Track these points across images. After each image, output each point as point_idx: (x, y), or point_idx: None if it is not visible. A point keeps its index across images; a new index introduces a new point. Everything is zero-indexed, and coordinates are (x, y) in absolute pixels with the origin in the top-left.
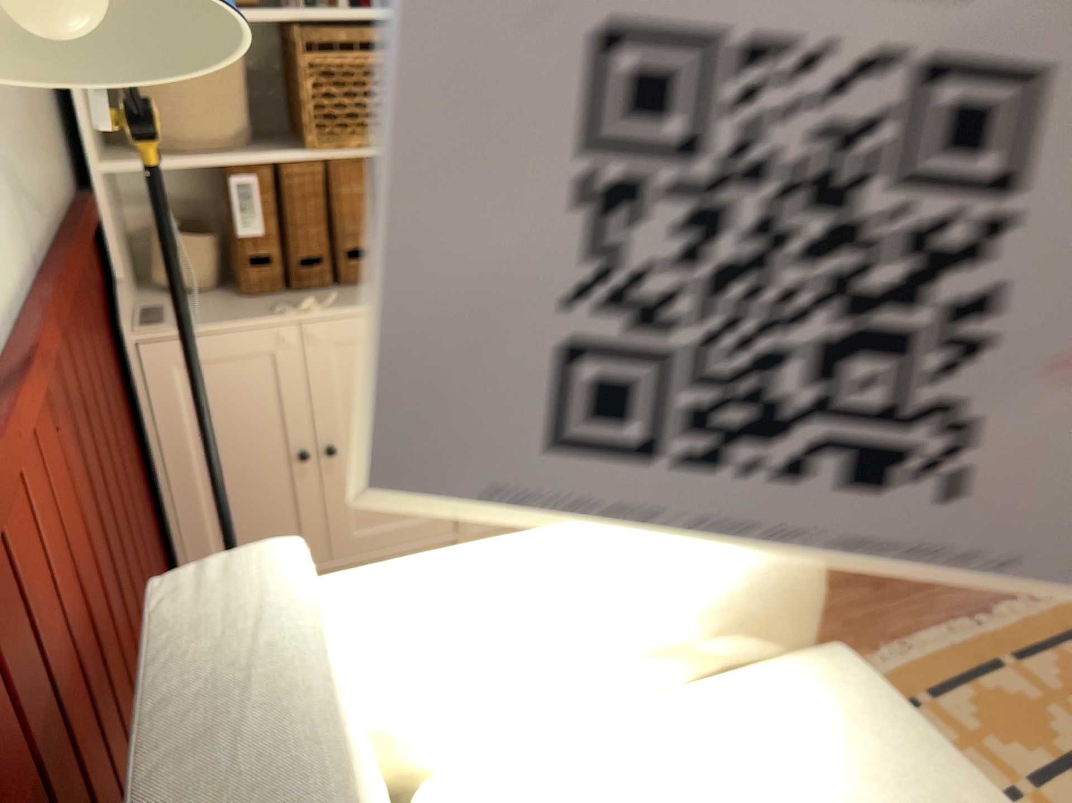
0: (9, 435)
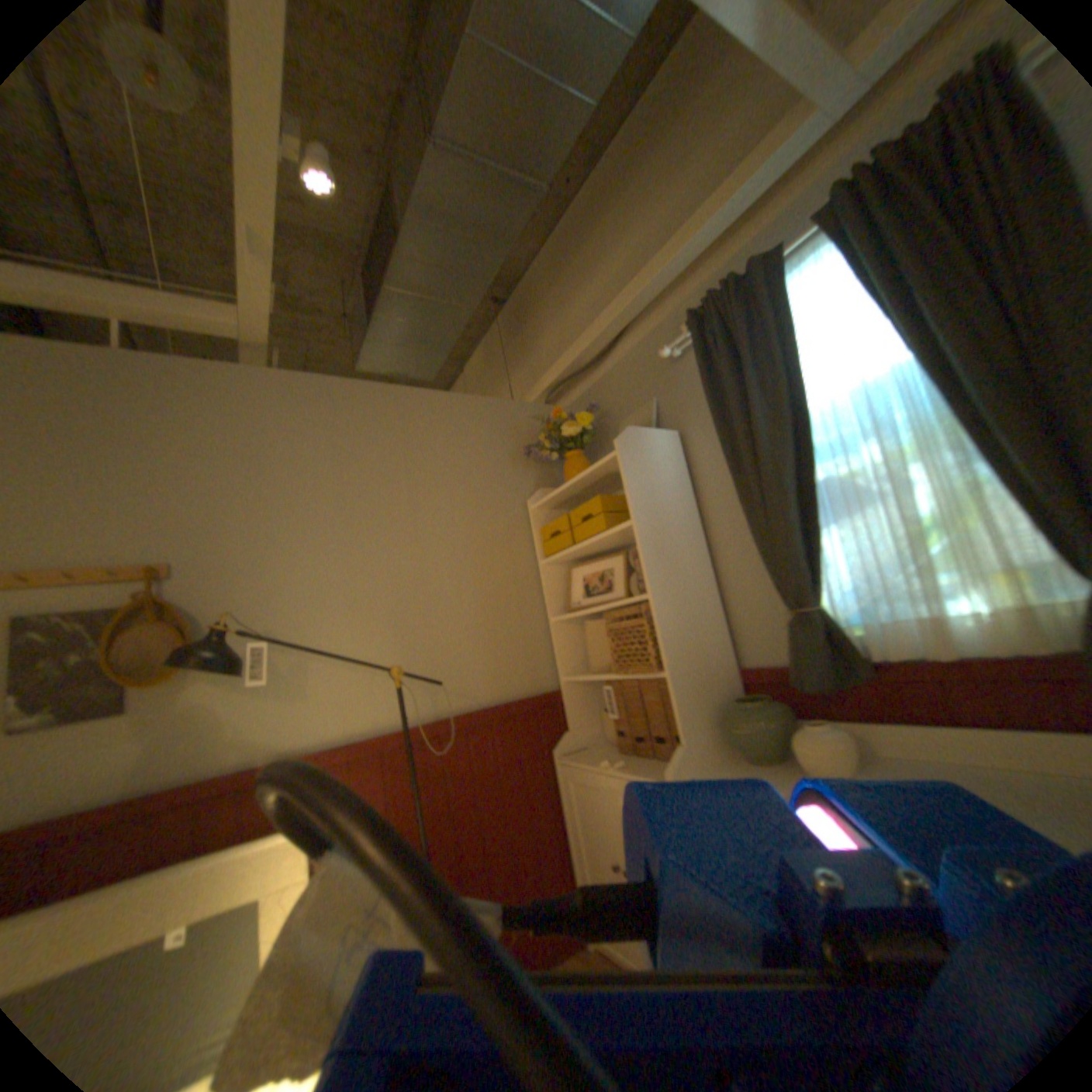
0: (342, 769)
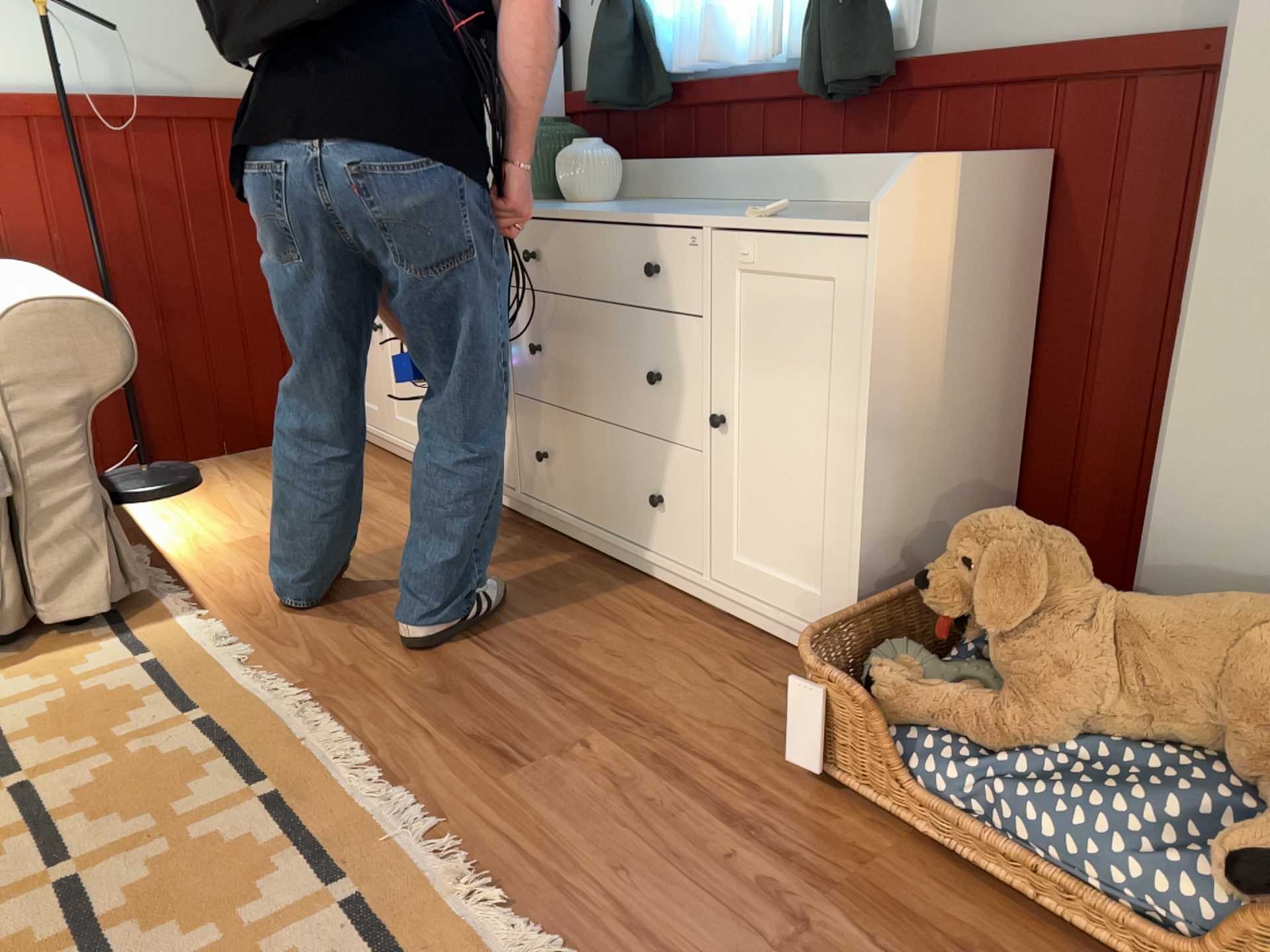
0: None
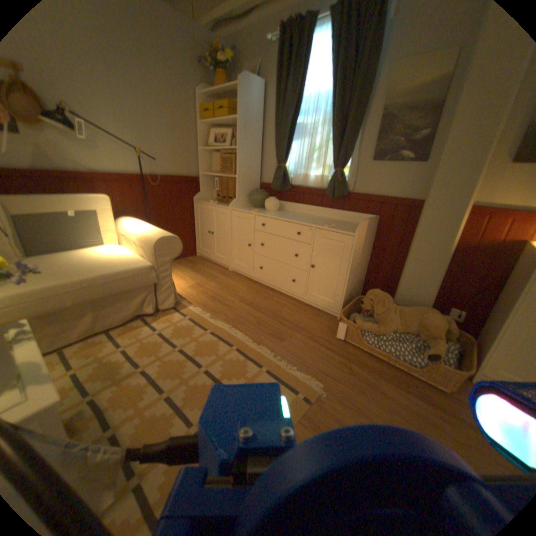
0: (114, 181)
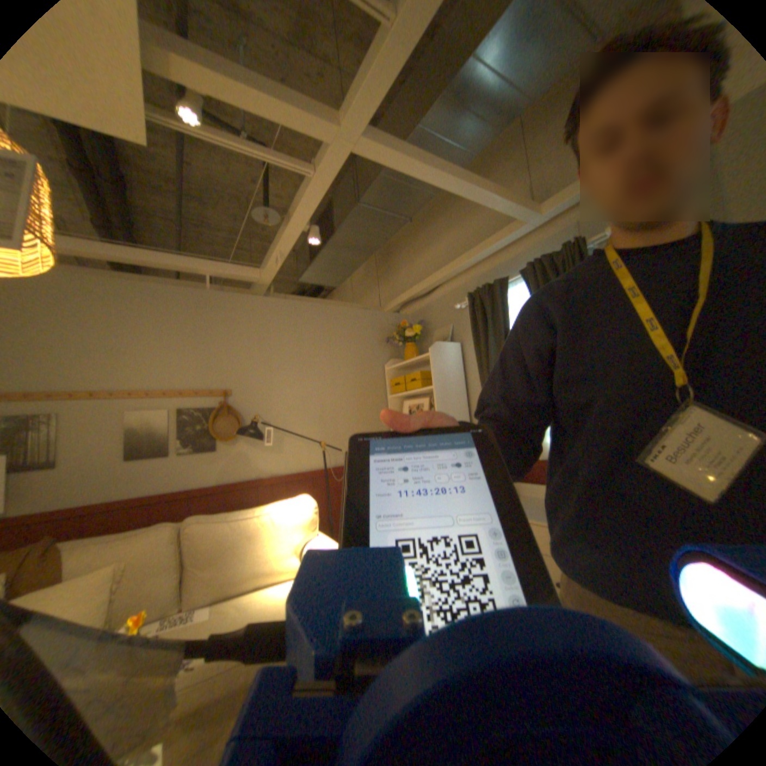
0: (295, 483)
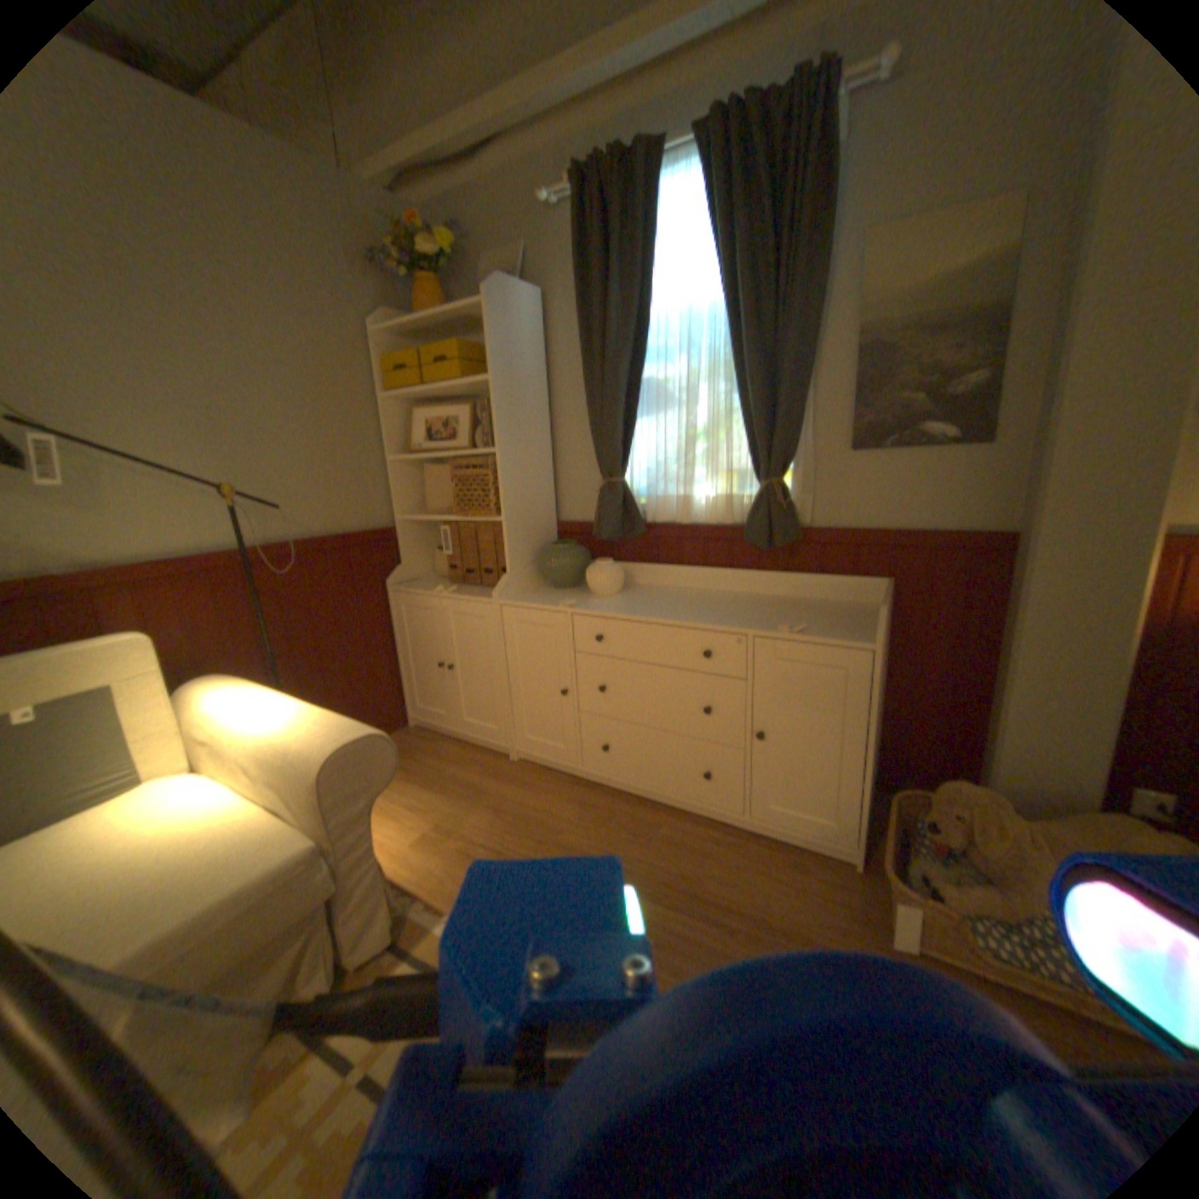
0: (161, 582)
